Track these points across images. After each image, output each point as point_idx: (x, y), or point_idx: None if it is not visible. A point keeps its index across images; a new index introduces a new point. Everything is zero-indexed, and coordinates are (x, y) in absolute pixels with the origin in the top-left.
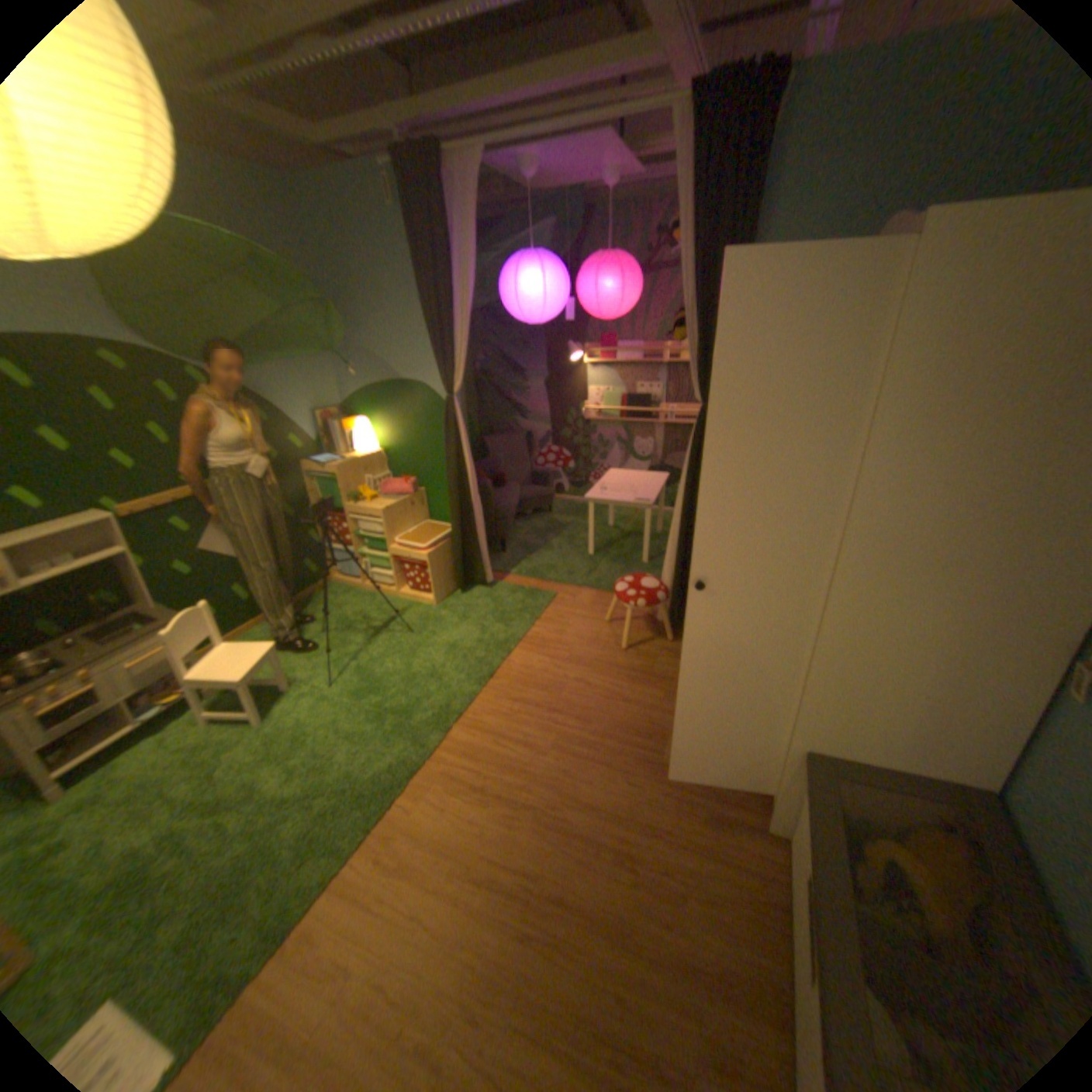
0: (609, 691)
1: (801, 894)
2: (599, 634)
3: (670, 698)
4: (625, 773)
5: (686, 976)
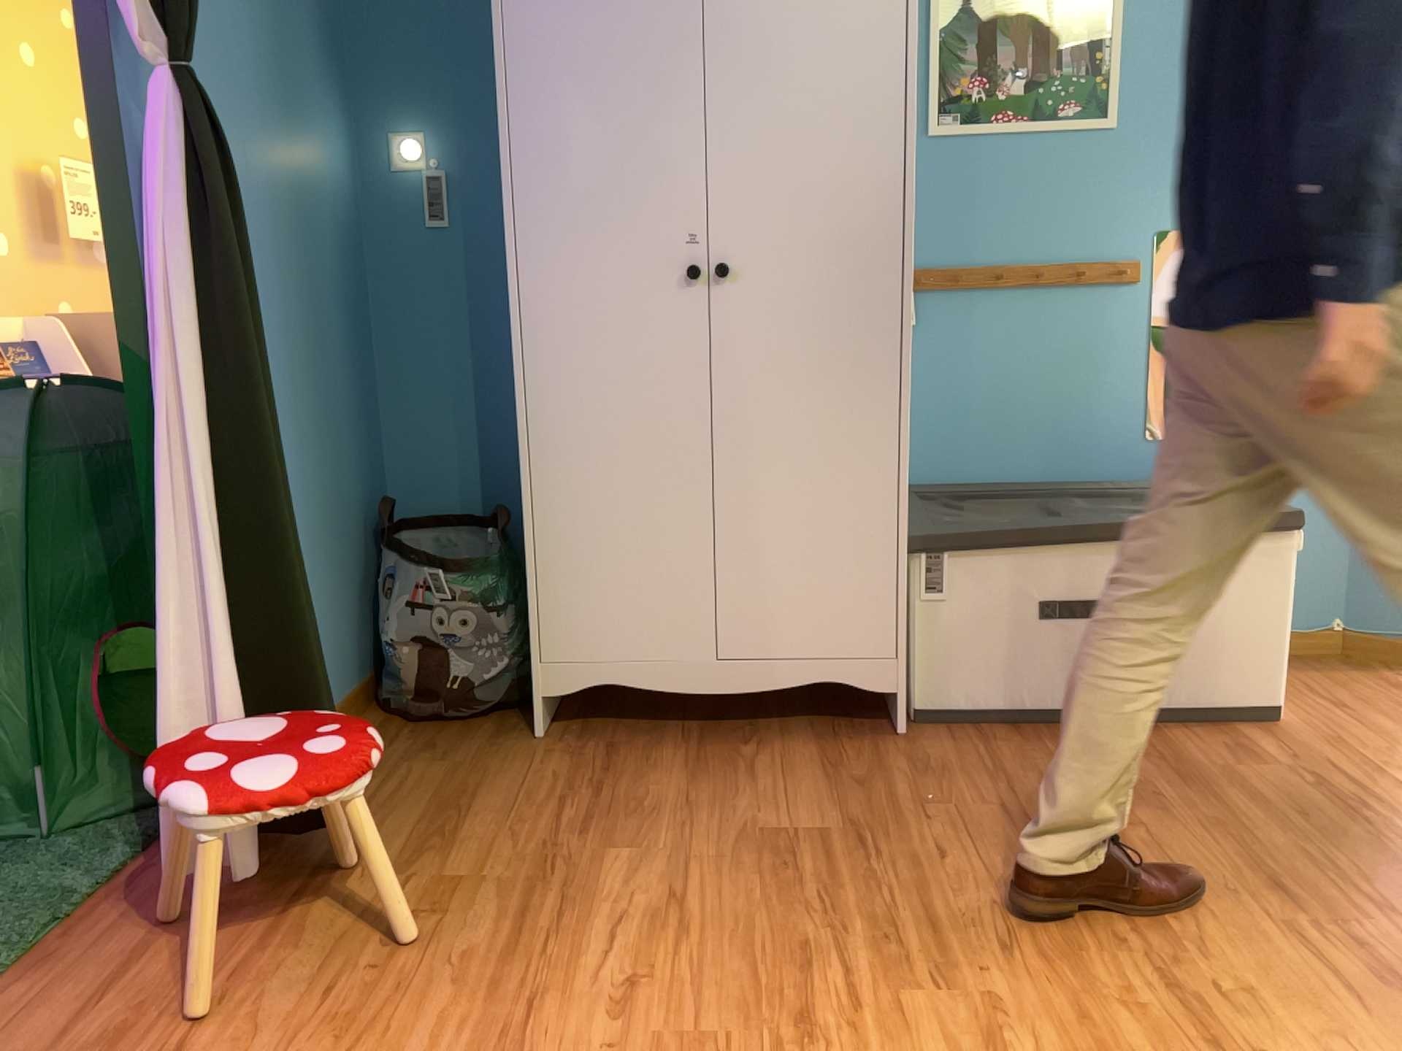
0: (633, 937)
1: (1032, 652)
2: (287, 1022)
3: (617, 841)
4: (911, 869)
5: (1193, 779)
